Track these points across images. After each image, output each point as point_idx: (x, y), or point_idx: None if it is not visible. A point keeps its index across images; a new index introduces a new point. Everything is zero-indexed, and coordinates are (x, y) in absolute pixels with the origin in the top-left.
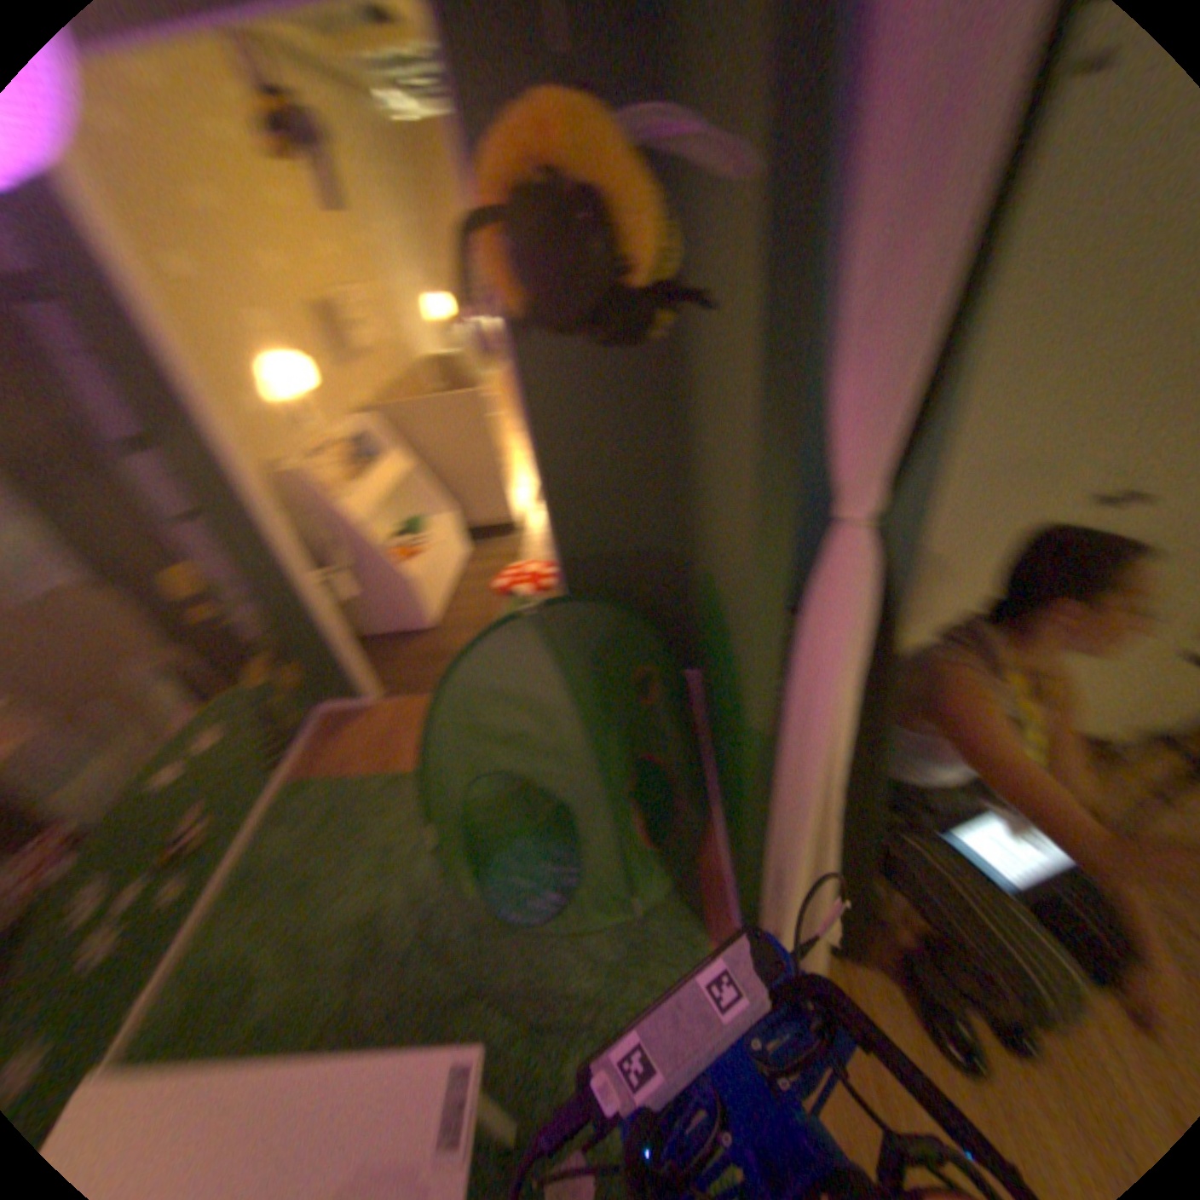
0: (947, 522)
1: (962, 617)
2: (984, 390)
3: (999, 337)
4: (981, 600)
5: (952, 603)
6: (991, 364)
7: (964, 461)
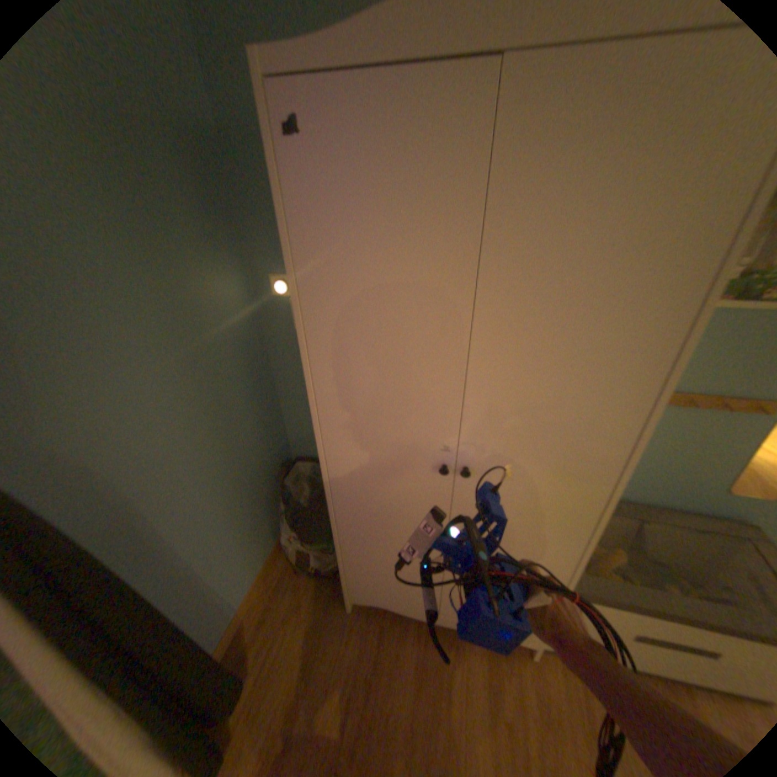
0: (332, 451)
1: (372, 524)
2: (318, 359)
3: (312, 321)
4: (382, 516)
5: (361, 512)
6: (315, 341)
7: (325, 409)
